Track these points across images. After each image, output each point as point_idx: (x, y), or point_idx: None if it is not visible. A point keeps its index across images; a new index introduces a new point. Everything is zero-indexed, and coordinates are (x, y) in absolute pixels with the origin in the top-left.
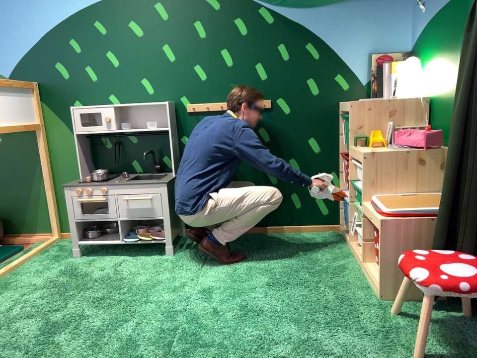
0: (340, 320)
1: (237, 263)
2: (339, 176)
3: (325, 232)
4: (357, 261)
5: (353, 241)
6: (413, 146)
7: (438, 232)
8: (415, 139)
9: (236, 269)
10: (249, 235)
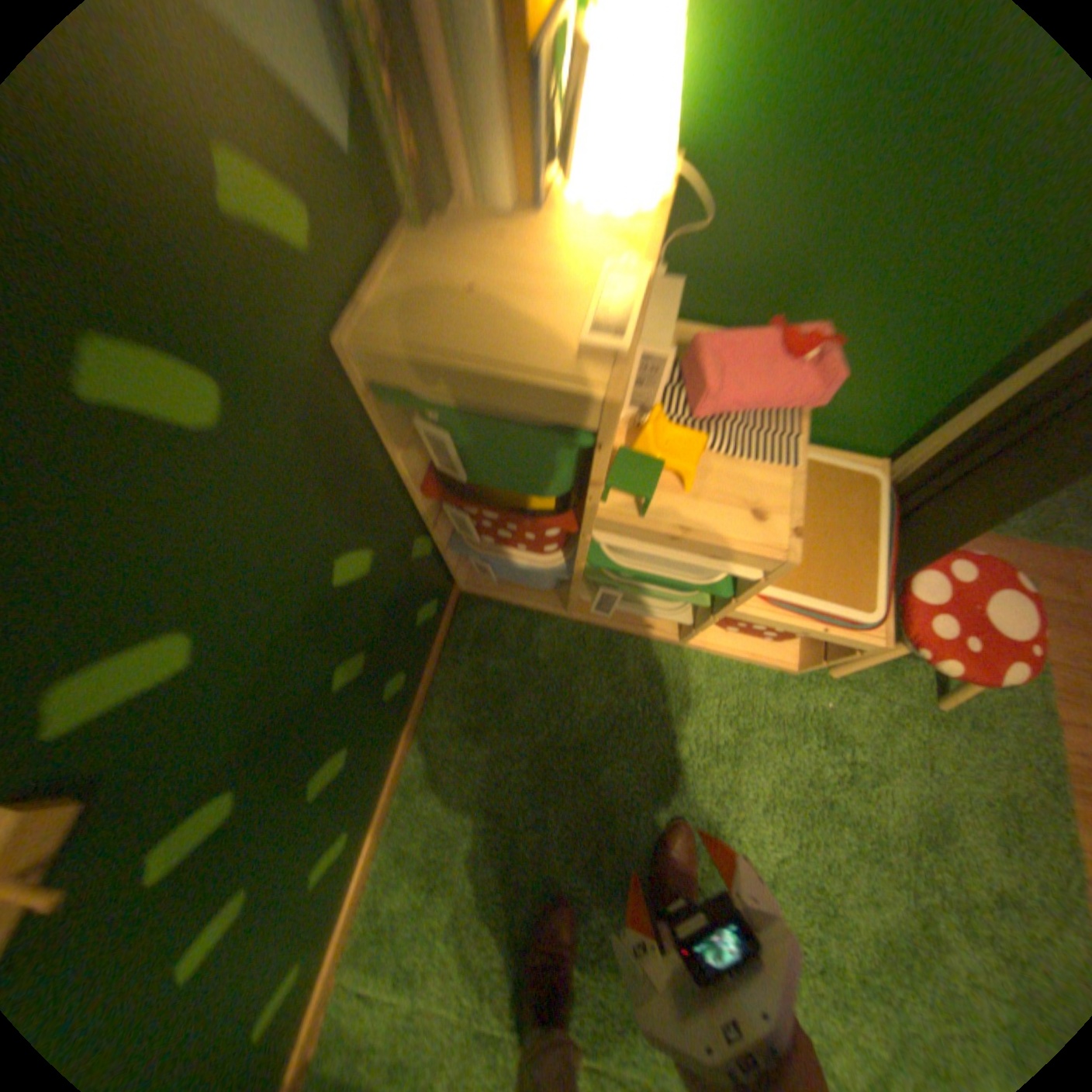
0: (851, 774)
1: (577, 935)
2: (430, 530)
3: (454, 625)
4: (642, 634)
5: (572, 605)
6: (776, 406)
7: (909, 563)
8: (786, 387)
9: (609, 945)
10: (387, 848)
